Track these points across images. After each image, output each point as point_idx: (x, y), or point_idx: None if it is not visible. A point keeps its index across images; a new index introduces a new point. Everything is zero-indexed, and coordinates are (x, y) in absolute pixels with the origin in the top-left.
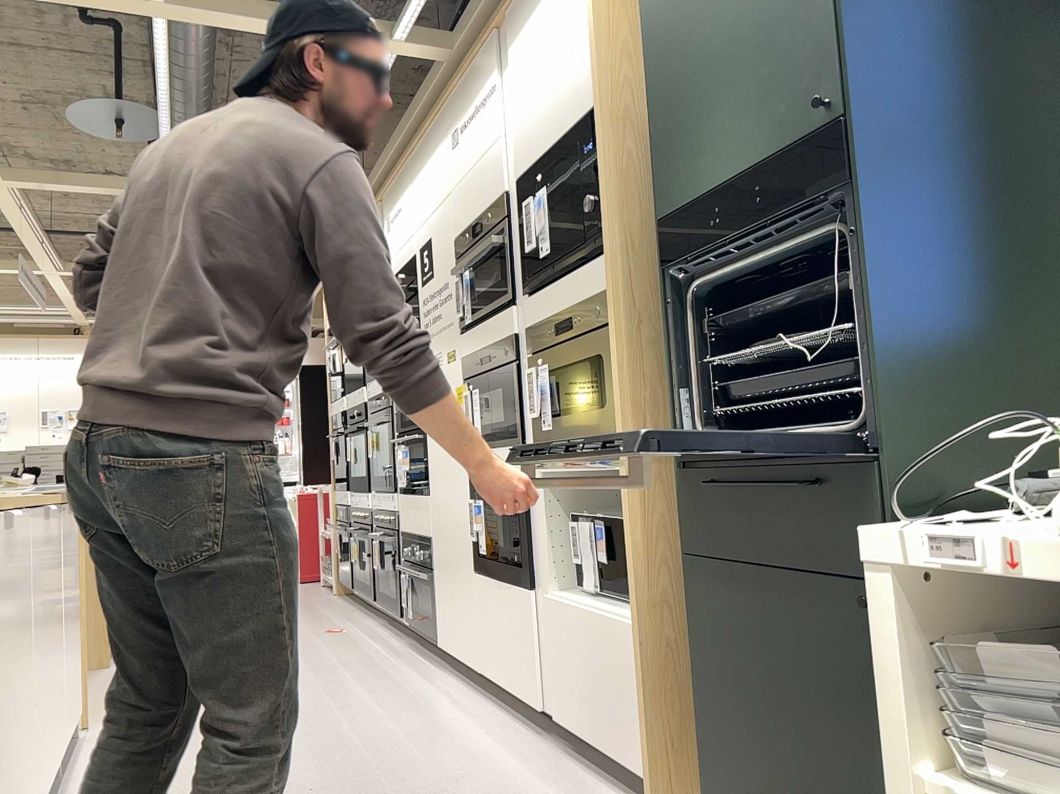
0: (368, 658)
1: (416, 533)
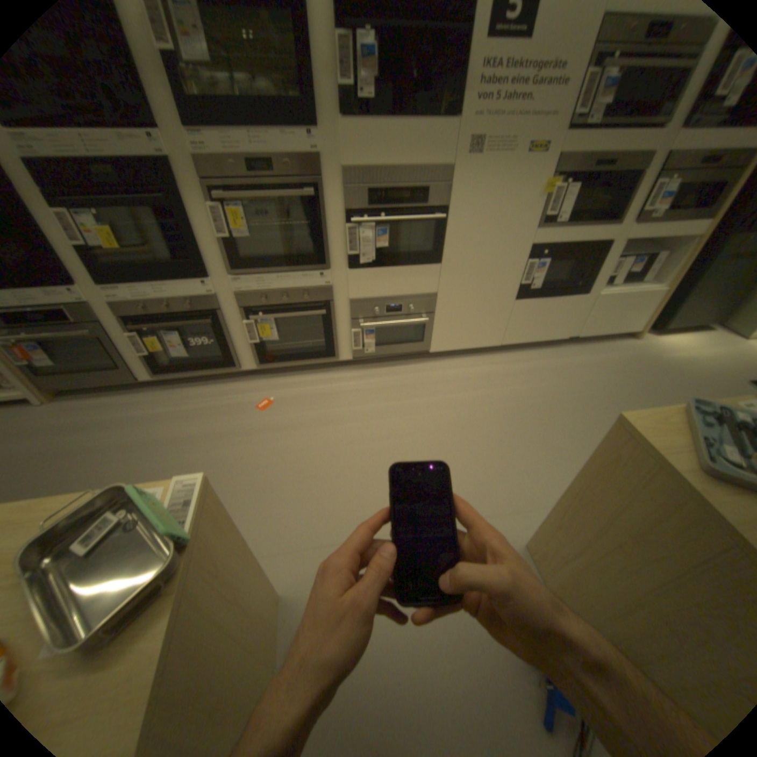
0: (380, 389)
1: (397, 295)
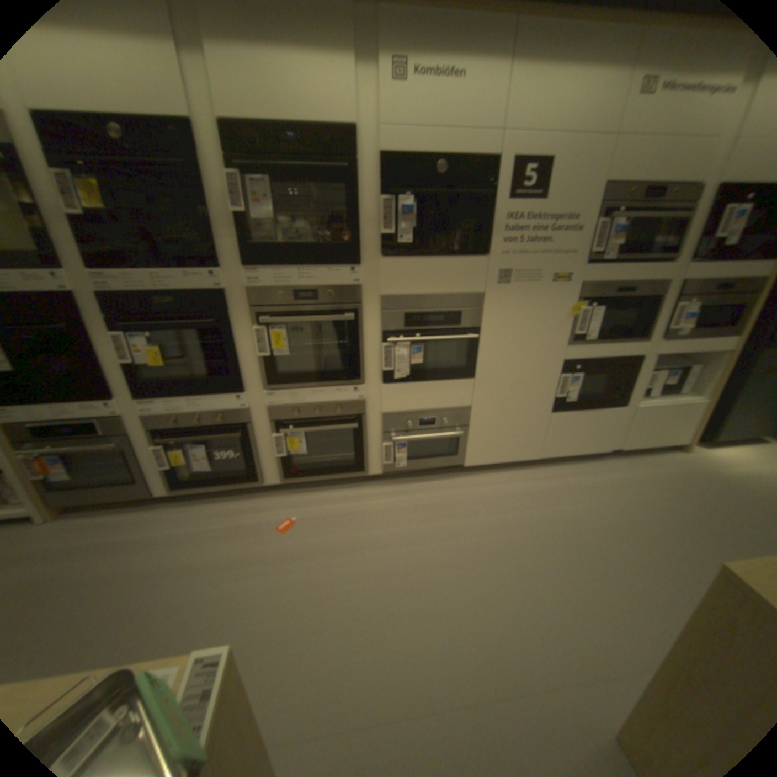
0: (413, 508)
1: (431, 407)
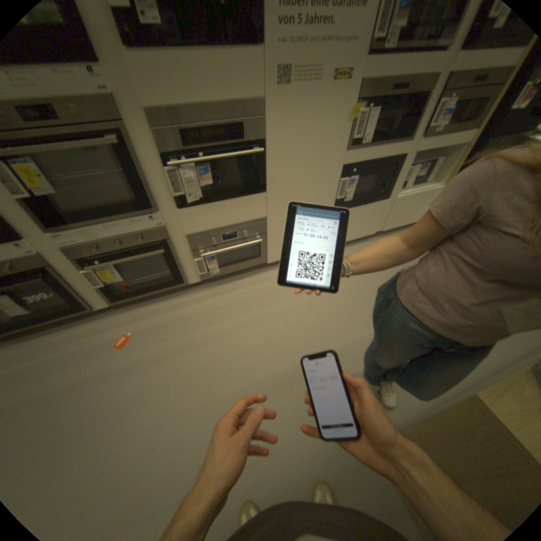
0: (229, 304)
1: (231, 223)
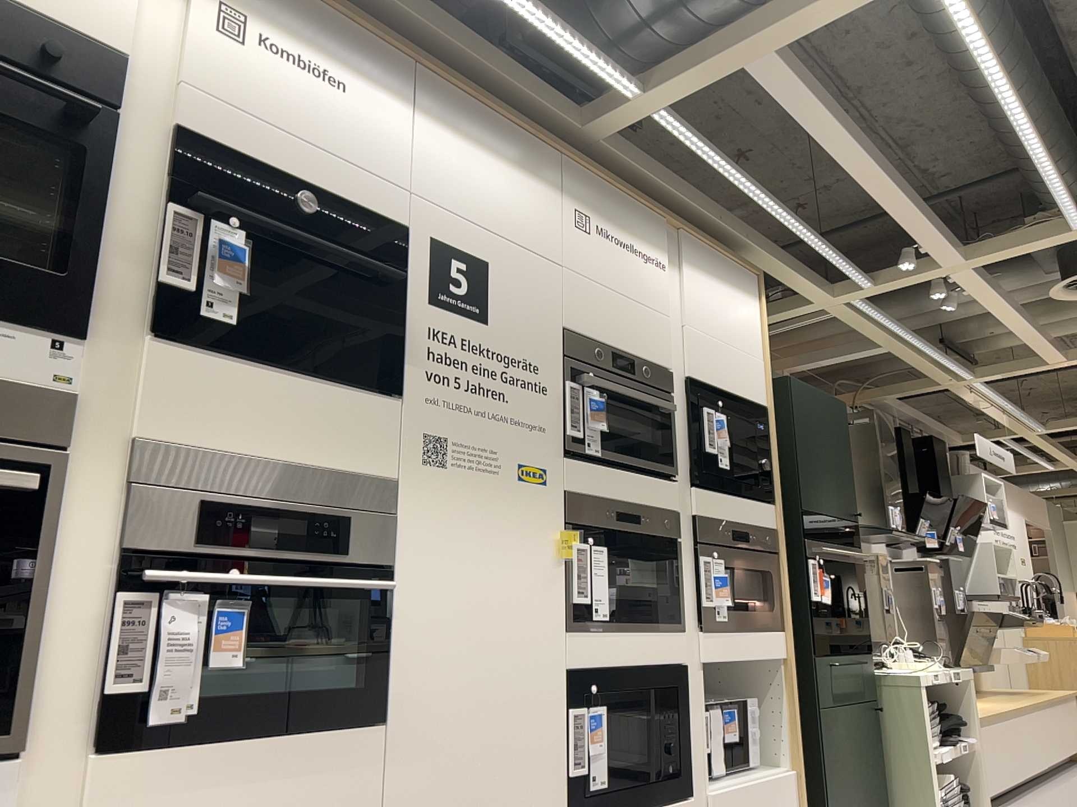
0: None
1: None
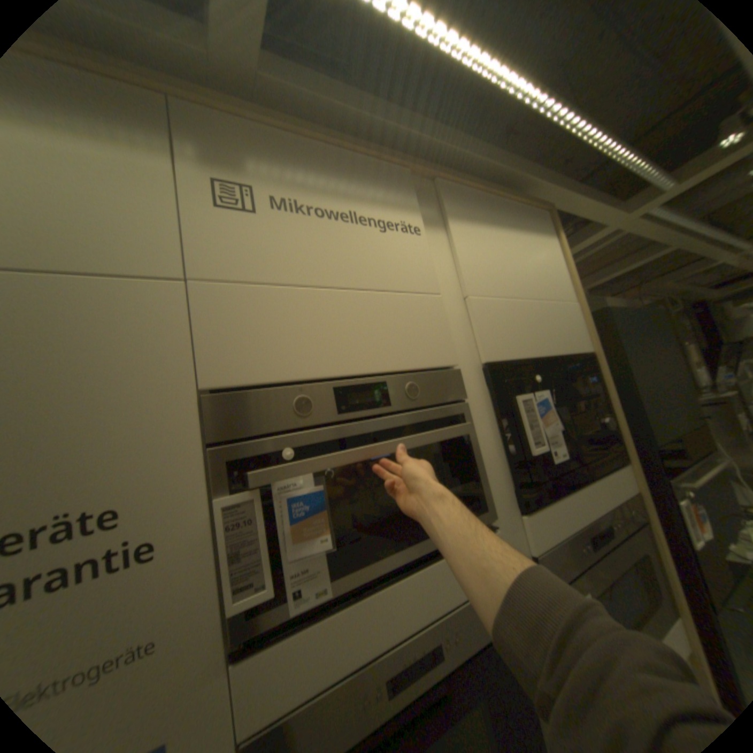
0: None
1: None
